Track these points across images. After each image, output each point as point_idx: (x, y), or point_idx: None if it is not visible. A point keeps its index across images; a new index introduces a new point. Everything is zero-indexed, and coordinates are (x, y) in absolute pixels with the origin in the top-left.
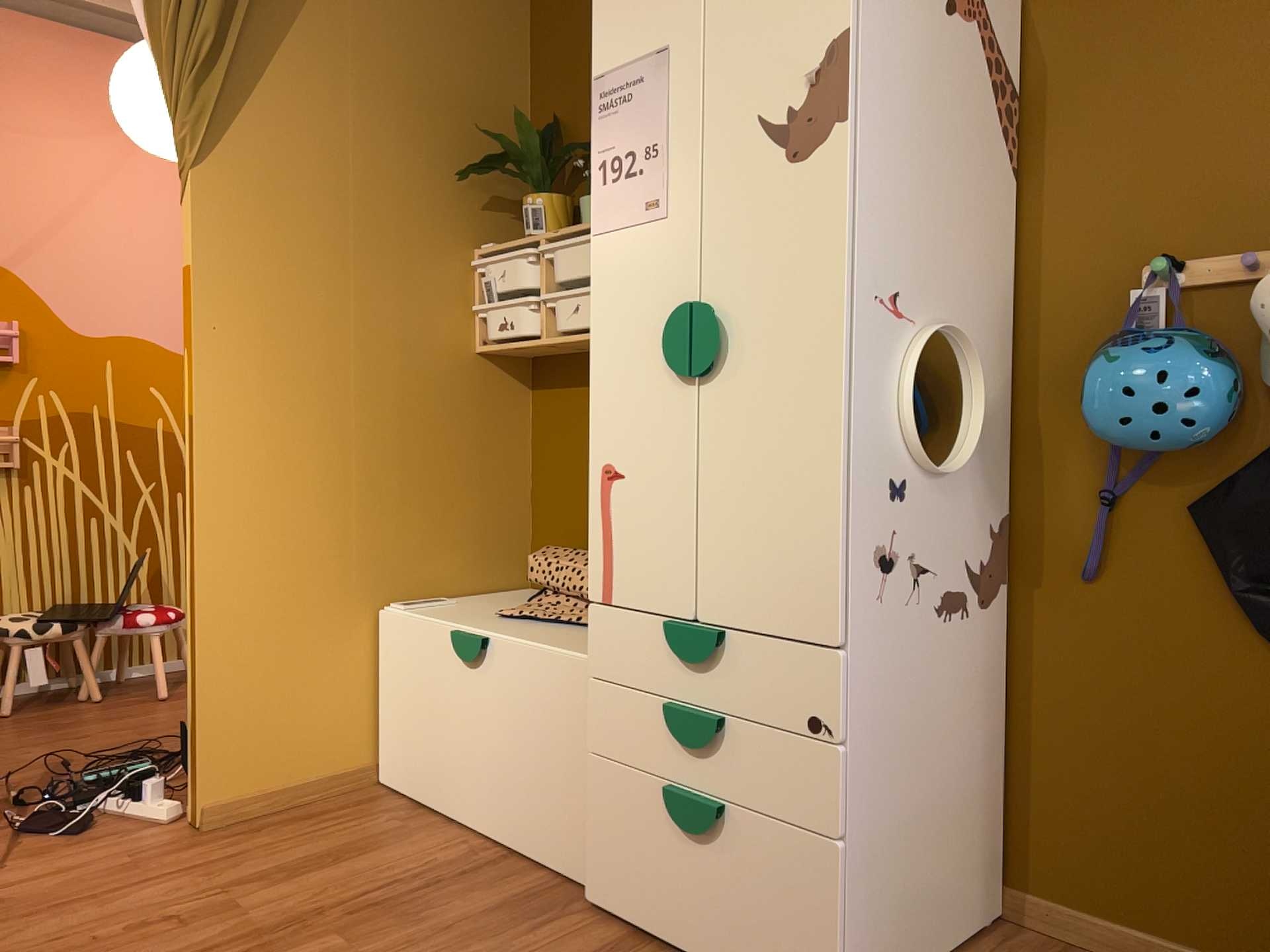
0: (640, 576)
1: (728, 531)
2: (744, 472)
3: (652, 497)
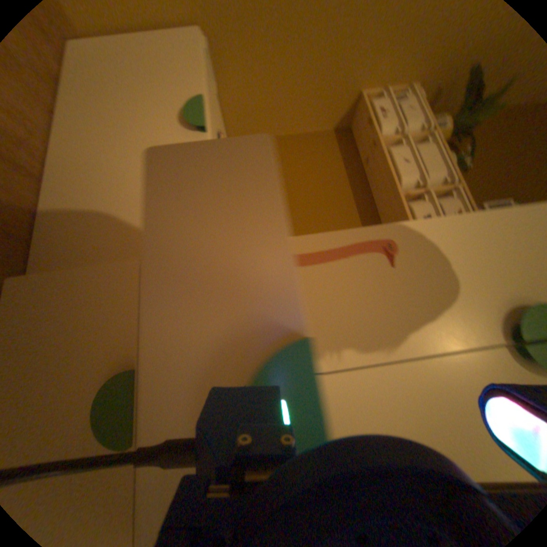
0: (312, 303)
1: (388, 408)
2: (447, 419)
3: (385, 308)
